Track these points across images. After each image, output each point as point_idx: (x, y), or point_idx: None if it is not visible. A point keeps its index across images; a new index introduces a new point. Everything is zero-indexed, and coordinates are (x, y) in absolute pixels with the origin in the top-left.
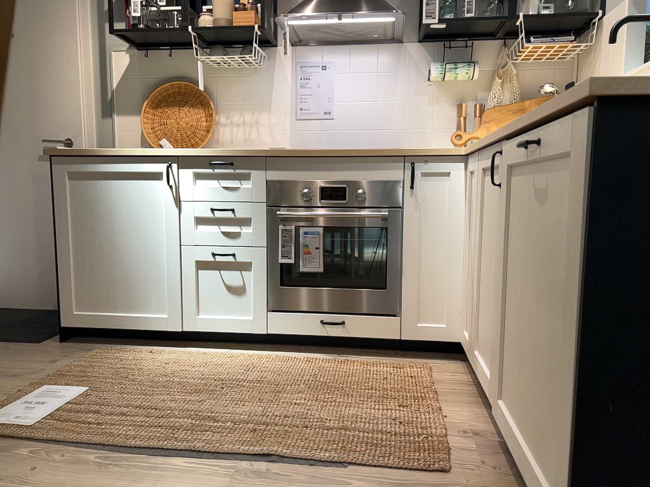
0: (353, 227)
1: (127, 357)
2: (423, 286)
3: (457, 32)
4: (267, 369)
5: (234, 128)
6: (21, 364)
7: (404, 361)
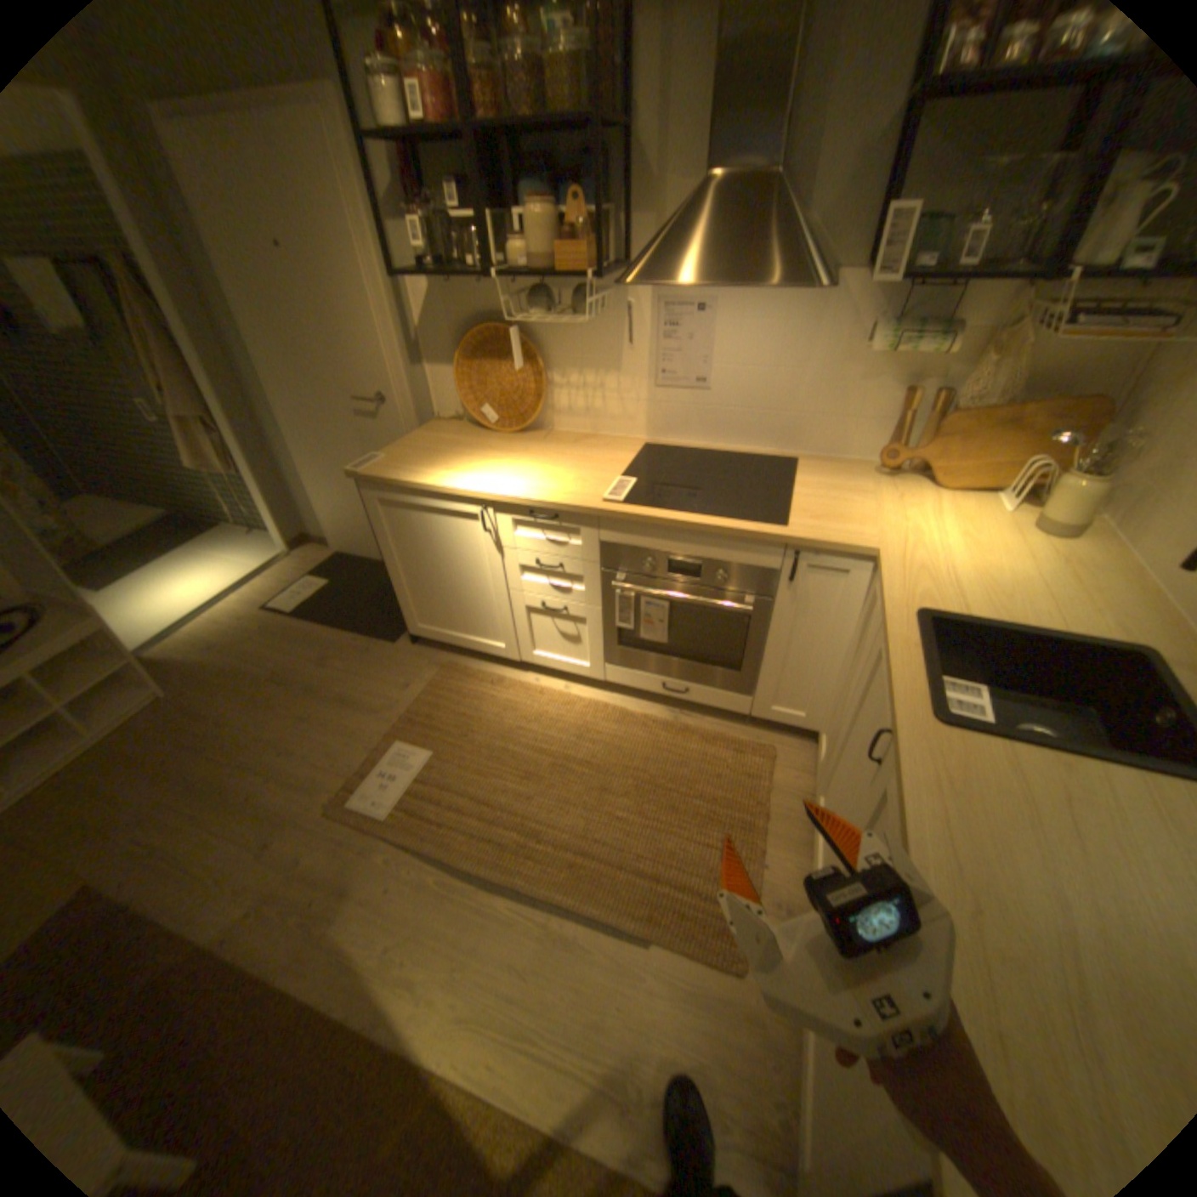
0: (705, 605)
1: (469, 687)
2: (784, 676)
3: (947, 261)
4: (599, 732)
5: (572, 392)
6: (378, 684)
7: (748, 731)
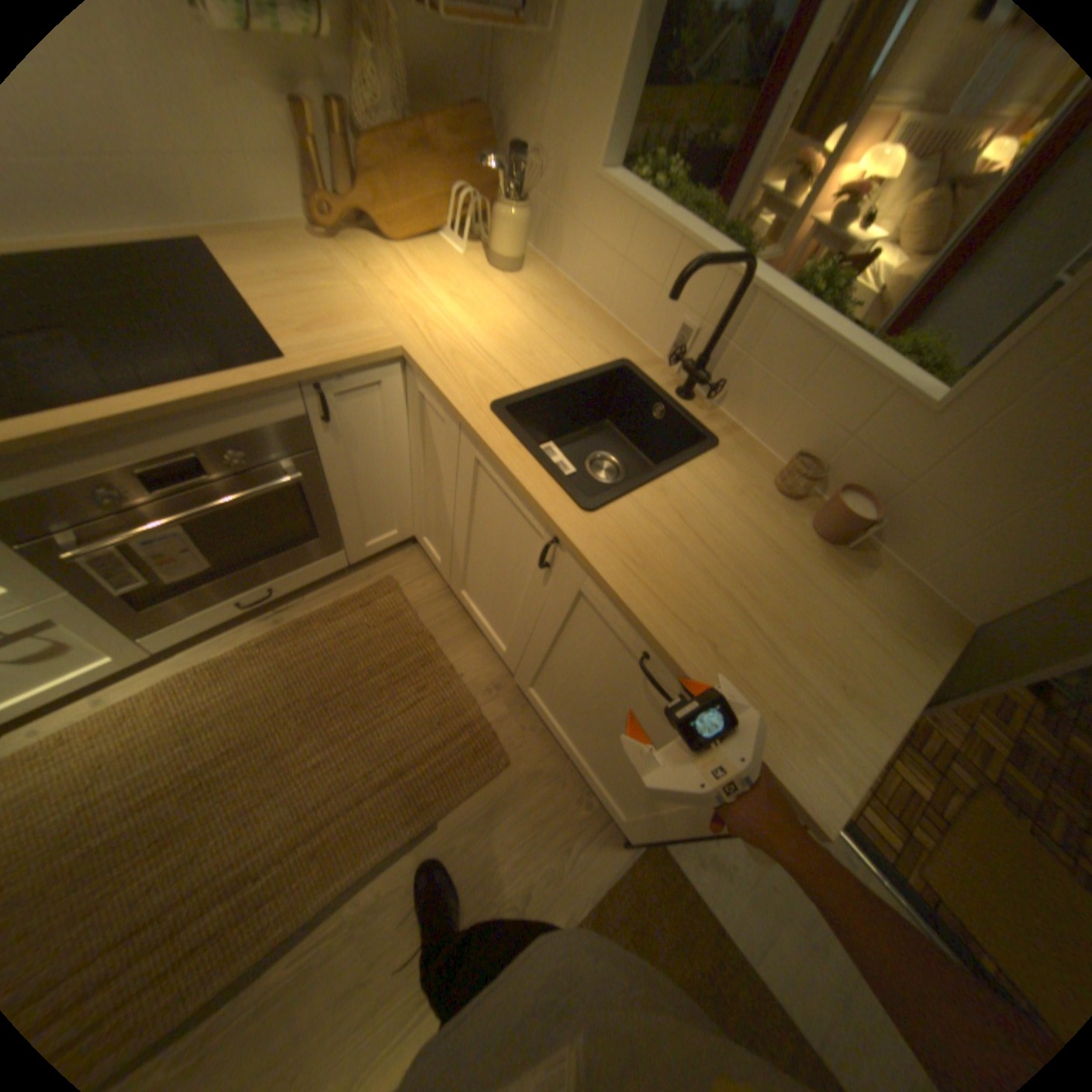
0: (236, 499)
1: None
2: (364, 513)
3: None
4: (204, 711)
5: None
6: None
7: (355, 578)
